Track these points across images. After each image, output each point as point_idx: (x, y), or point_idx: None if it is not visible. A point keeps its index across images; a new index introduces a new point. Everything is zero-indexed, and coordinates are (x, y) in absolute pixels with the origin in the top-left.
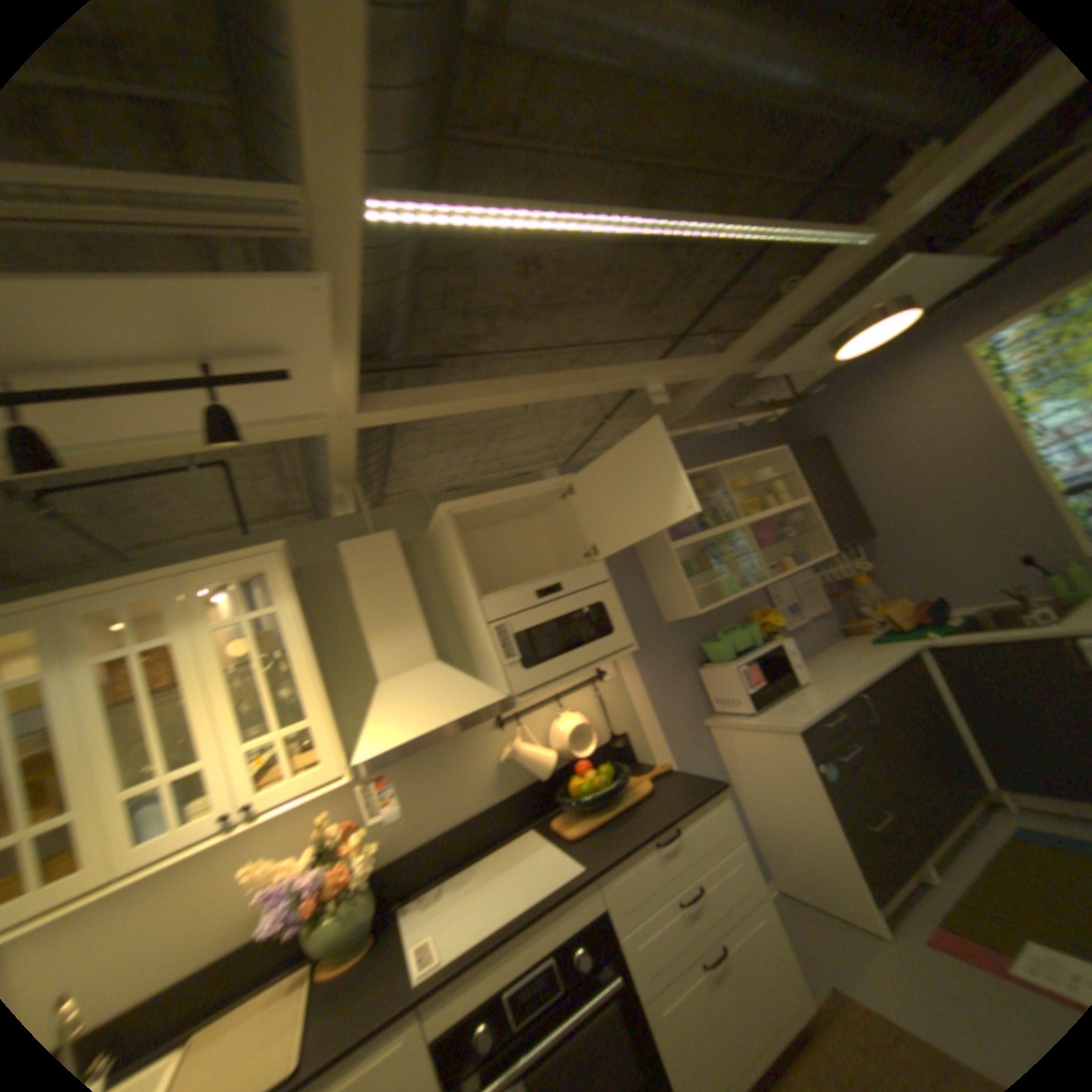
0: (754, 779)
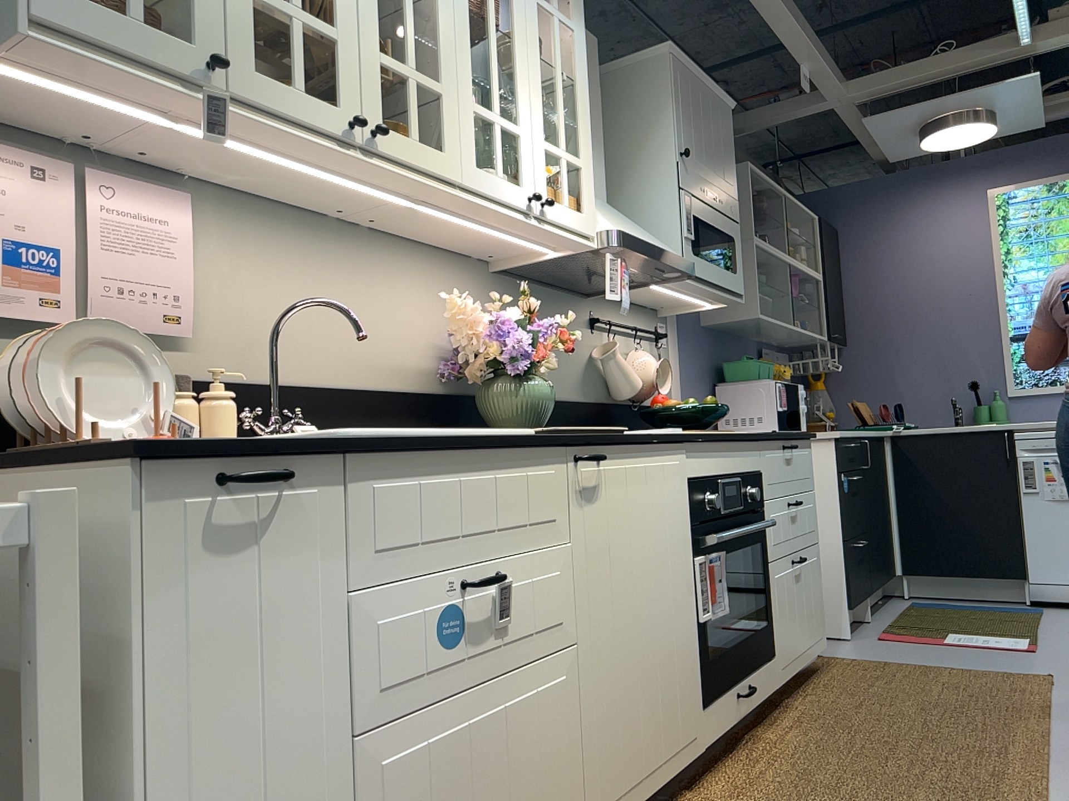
0: None
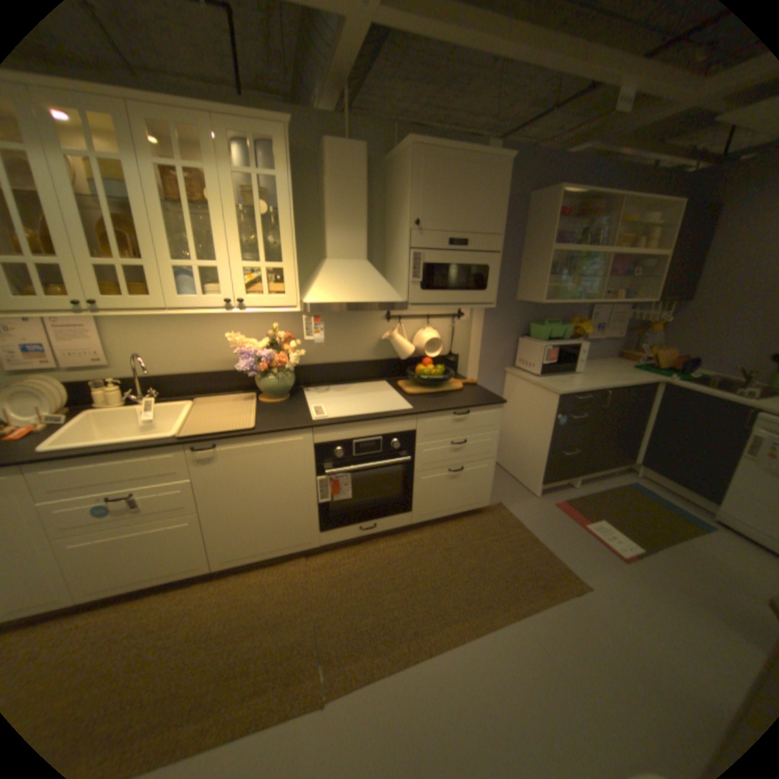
0: (515, 408)
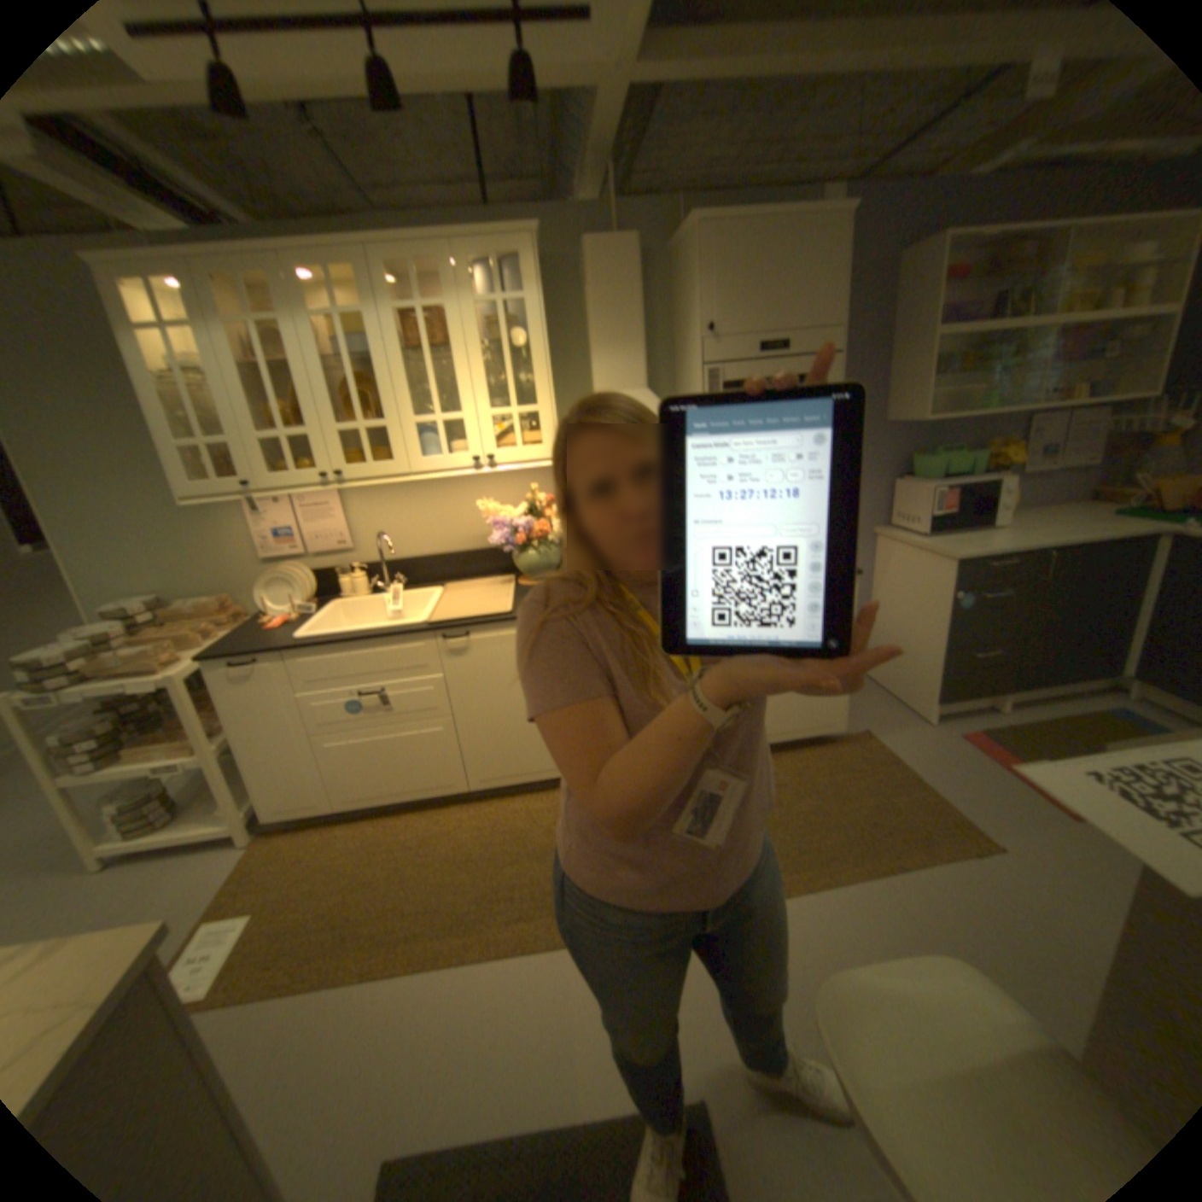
0: (894, 588)
